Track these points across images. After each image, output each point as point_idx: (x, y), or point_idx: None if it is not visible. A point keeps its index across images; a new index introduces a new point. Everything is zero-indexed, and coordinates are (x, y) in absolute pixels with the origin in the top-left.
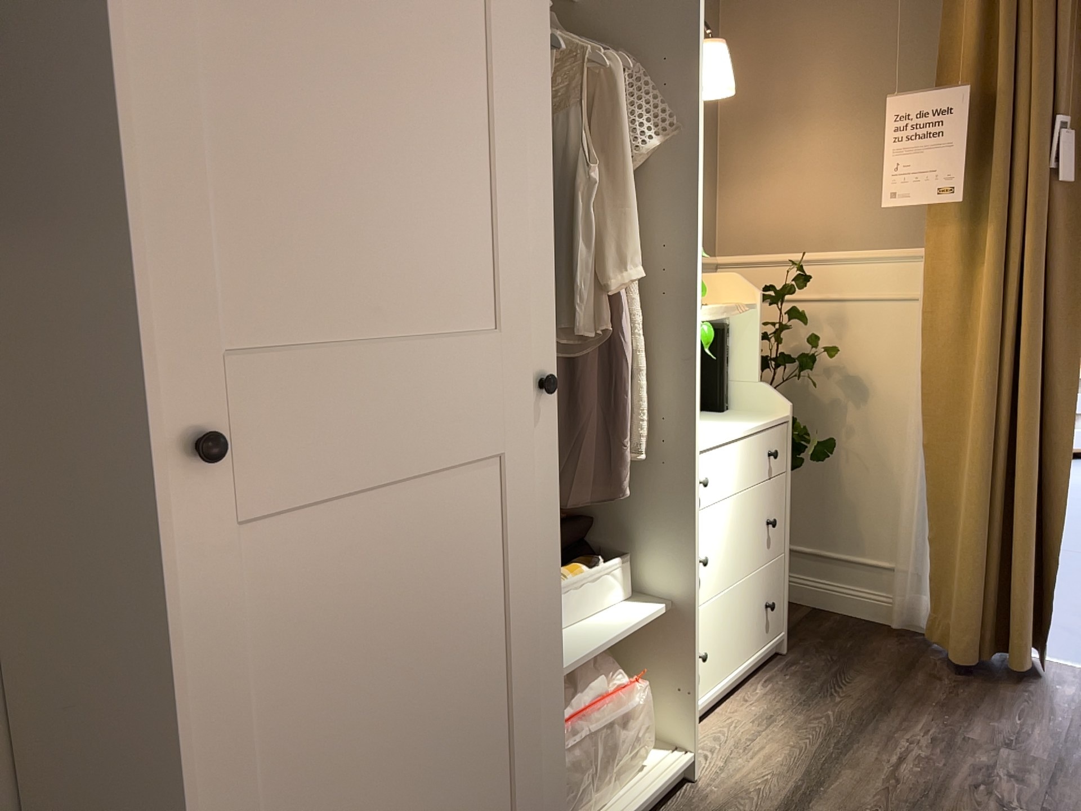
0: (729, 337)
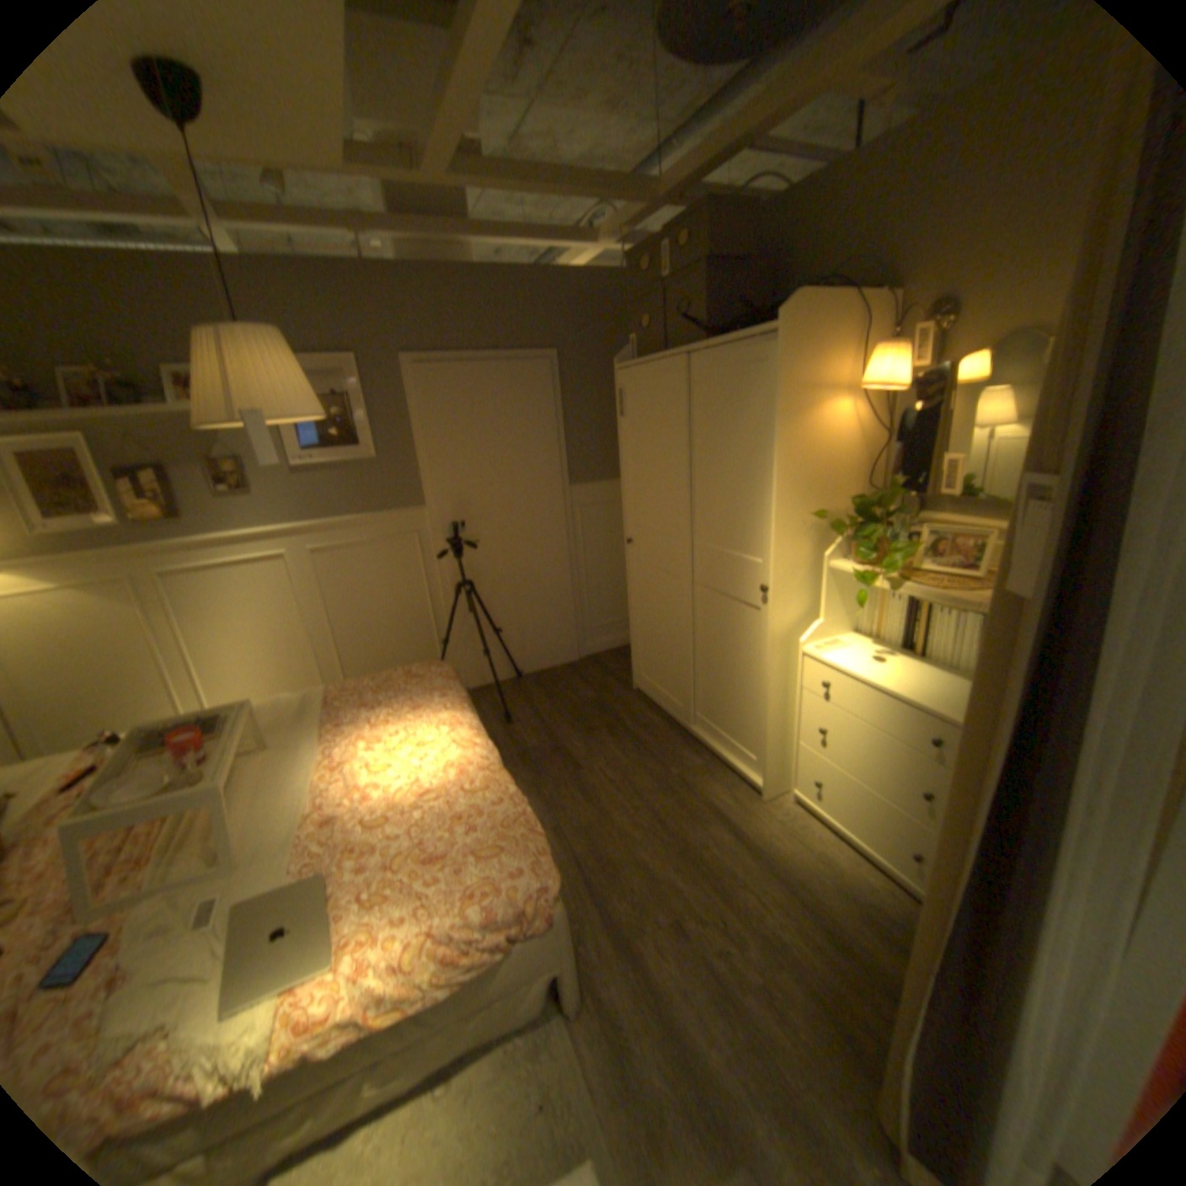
0: None
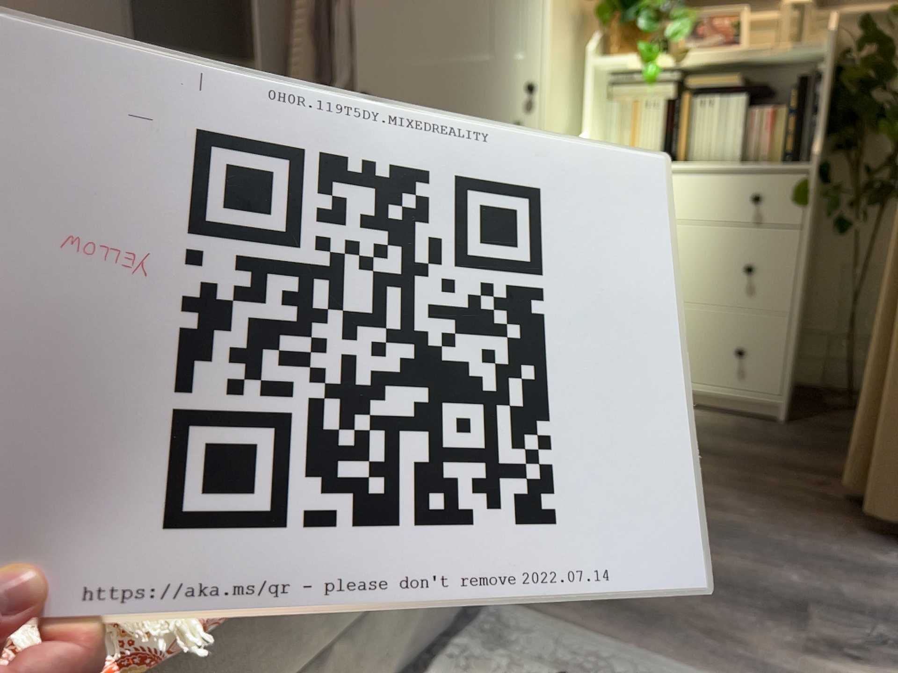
0: (823, 82)
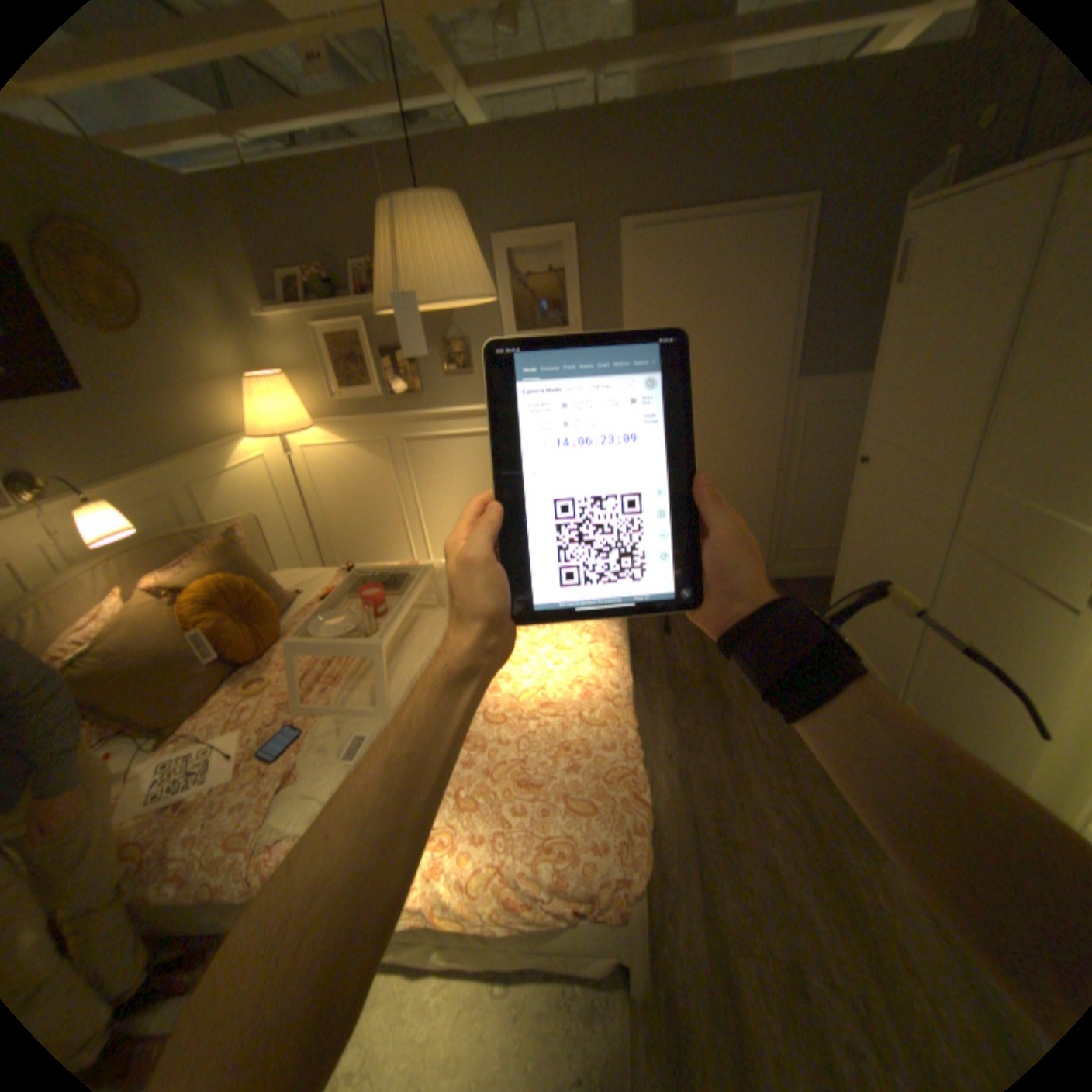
0: None
